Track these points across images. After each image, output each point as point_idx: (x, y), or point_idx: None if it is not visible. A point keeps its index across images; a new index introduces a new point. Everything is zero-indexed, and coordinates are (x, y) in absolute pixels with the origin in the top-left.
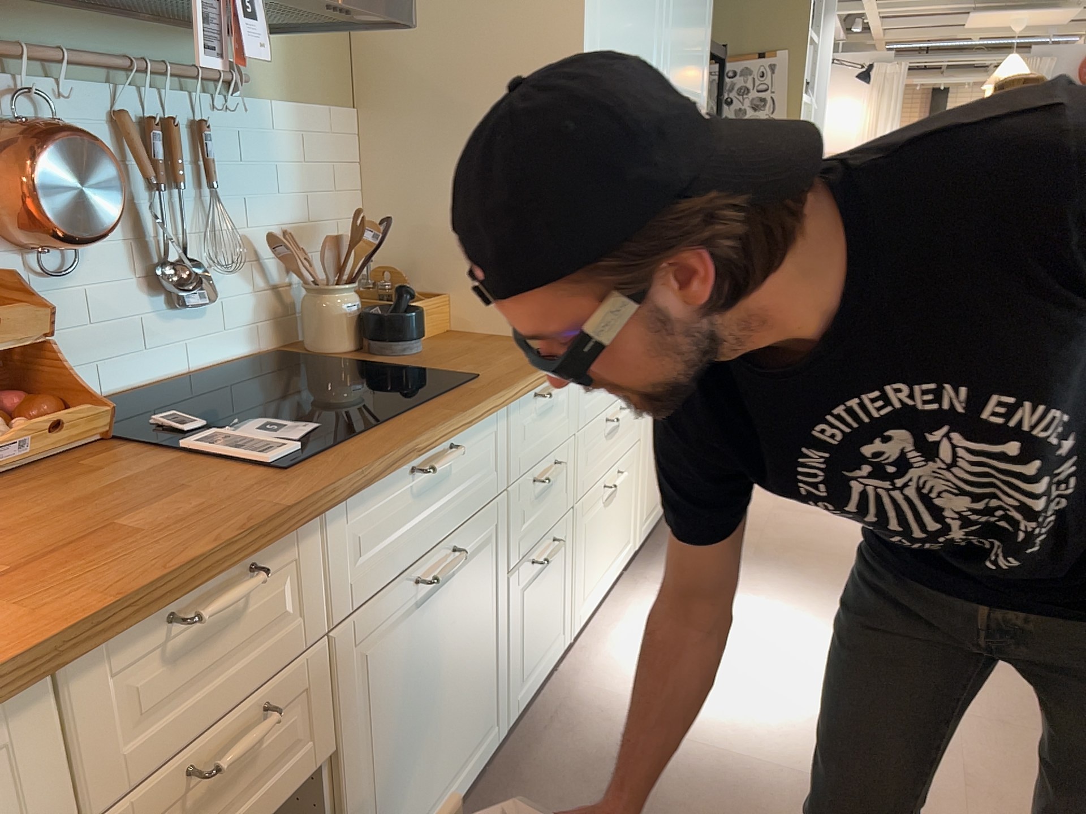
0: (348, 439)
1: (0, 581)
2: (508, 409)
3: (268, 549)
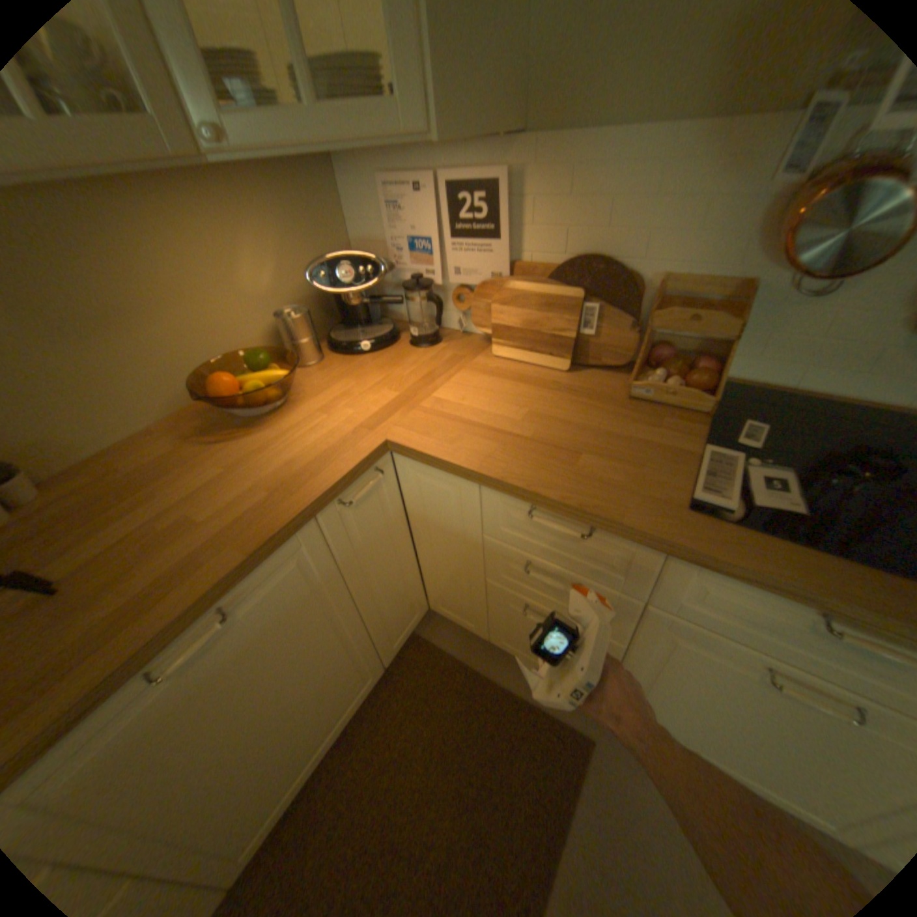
0: (801, 543)
1: (523, 440)
2: None
3: (607, 531)
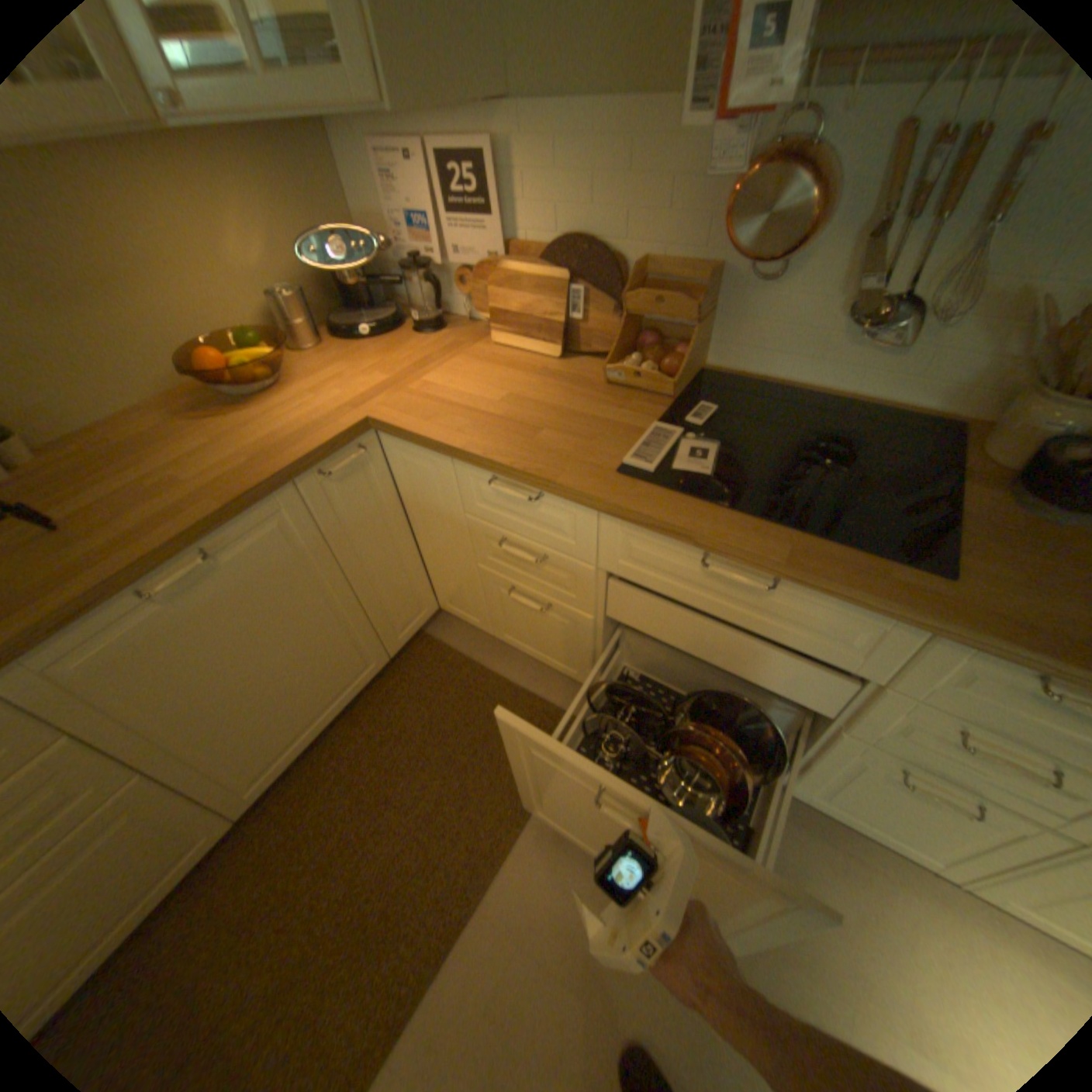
0: (693, 496)
1: (493, 419)
2: (941, 638)
3: (548, 493)
